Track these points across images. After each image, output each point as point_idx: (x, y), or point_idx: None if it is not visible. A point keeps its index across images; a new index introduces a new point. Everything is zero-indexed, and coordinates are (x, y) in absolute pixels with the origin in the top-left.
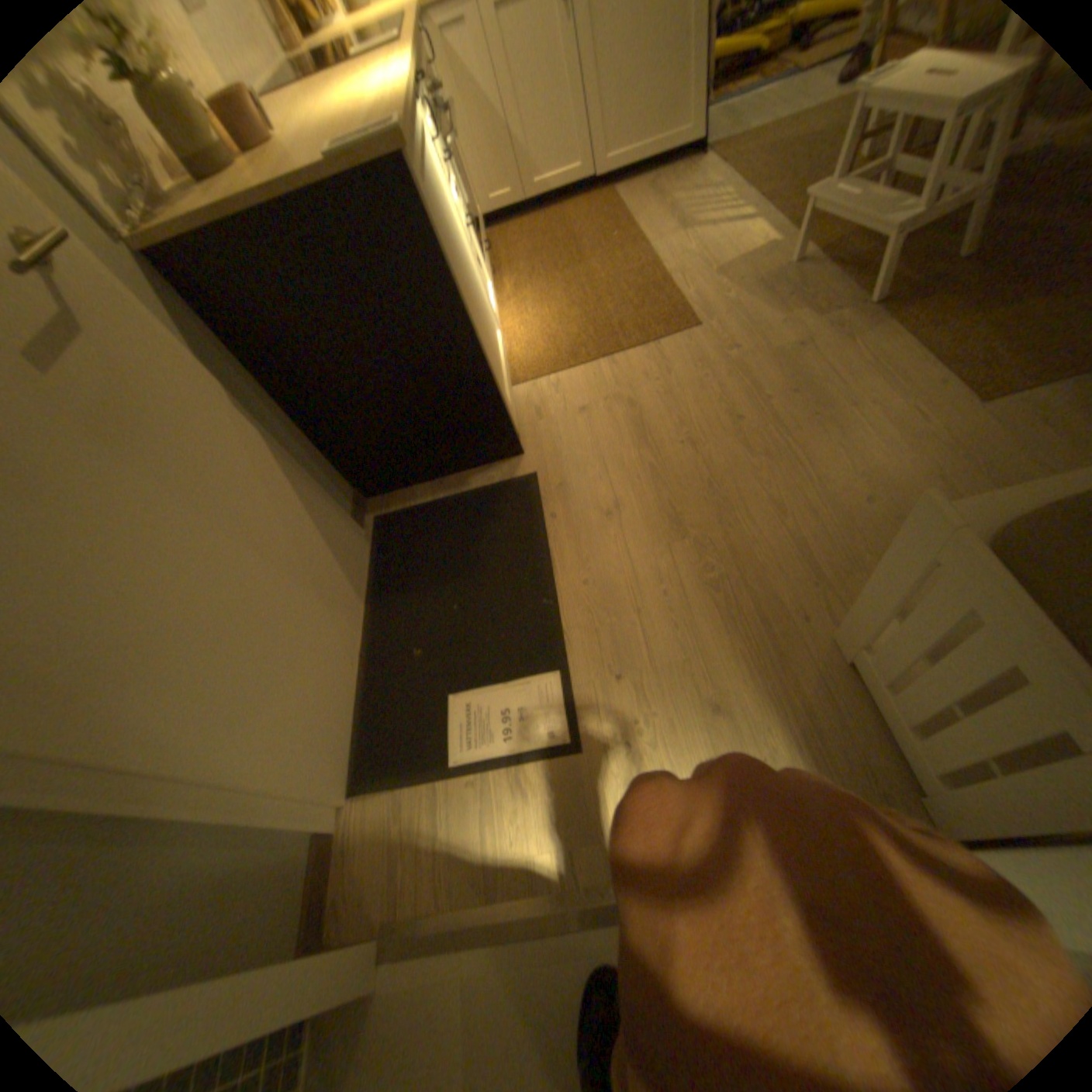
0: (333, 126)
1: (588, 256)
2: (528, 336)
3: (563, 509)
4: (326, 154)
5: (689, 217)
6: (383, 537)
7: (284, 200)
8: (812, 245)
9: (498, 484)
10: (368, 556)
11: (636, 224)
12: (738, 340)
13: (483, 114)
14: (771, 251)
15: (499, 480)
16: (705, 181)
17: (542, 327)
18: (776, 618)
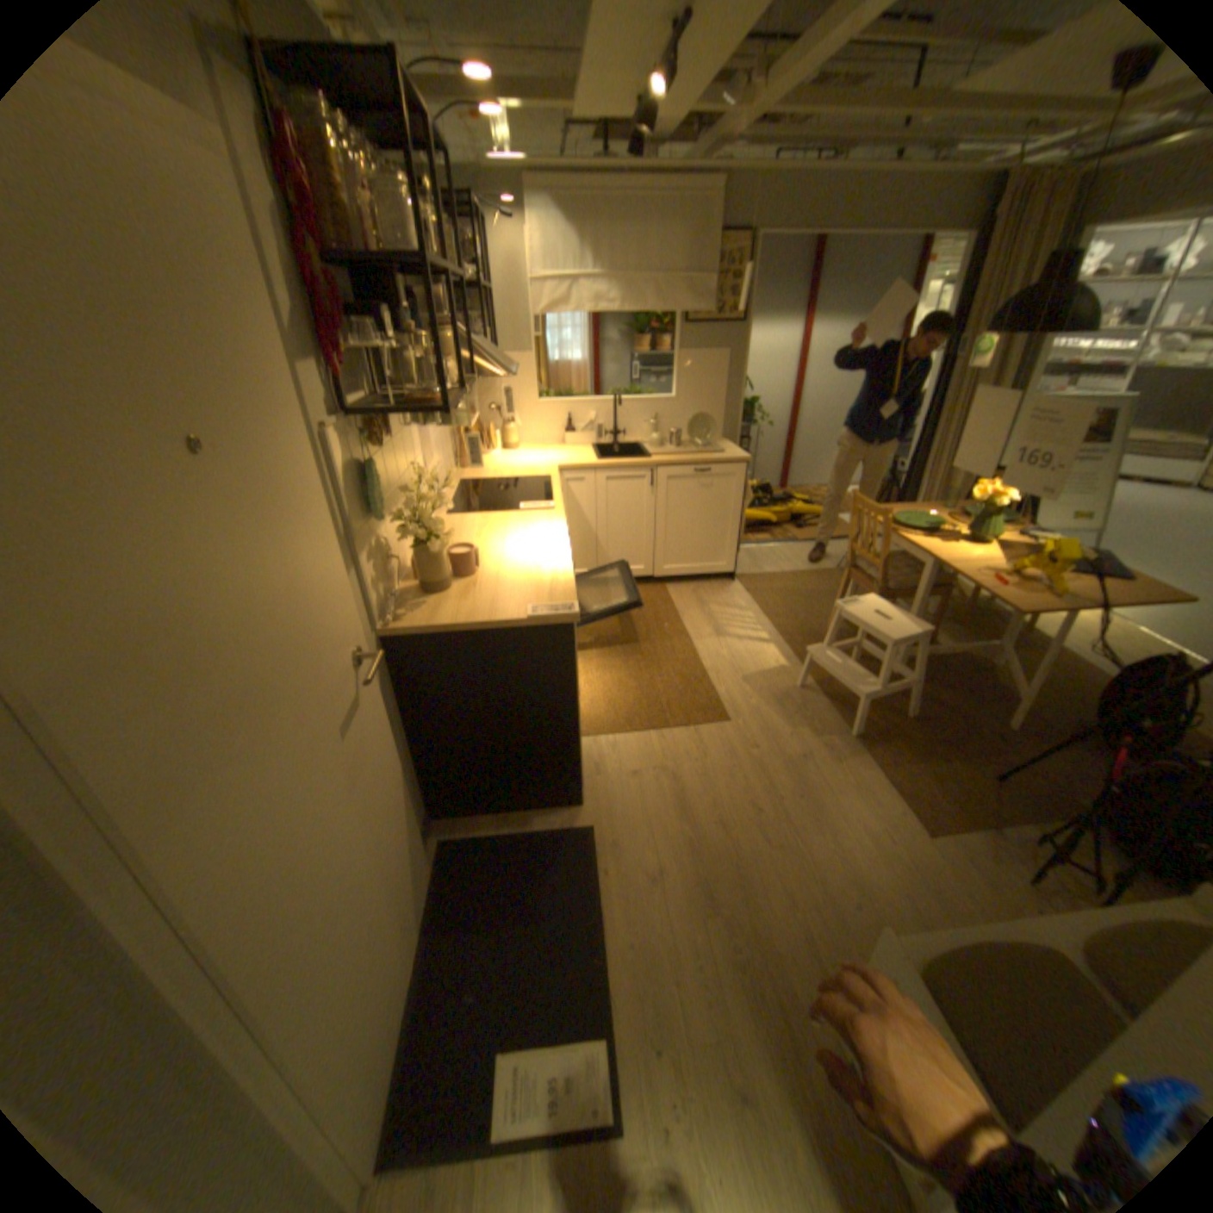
0: (528, 590)
1: (643, 639)
2: (592, 696)
3: (615, 869)
4: (531, 619)
5: (721, 629)
6: (445, 865)
7: (491, 631)
8: (808, 679)
9: (559, 832)
10: (428, 884)
11: (681, 623)
12: (758, 744)
13: (581, 527)
14: (780, 675)
15: (559, 828)
16: (732, 604)
17: (604, 692)
18: (790, 1011)
